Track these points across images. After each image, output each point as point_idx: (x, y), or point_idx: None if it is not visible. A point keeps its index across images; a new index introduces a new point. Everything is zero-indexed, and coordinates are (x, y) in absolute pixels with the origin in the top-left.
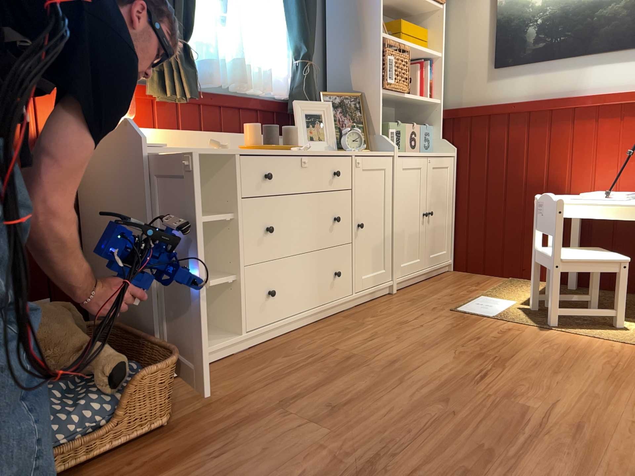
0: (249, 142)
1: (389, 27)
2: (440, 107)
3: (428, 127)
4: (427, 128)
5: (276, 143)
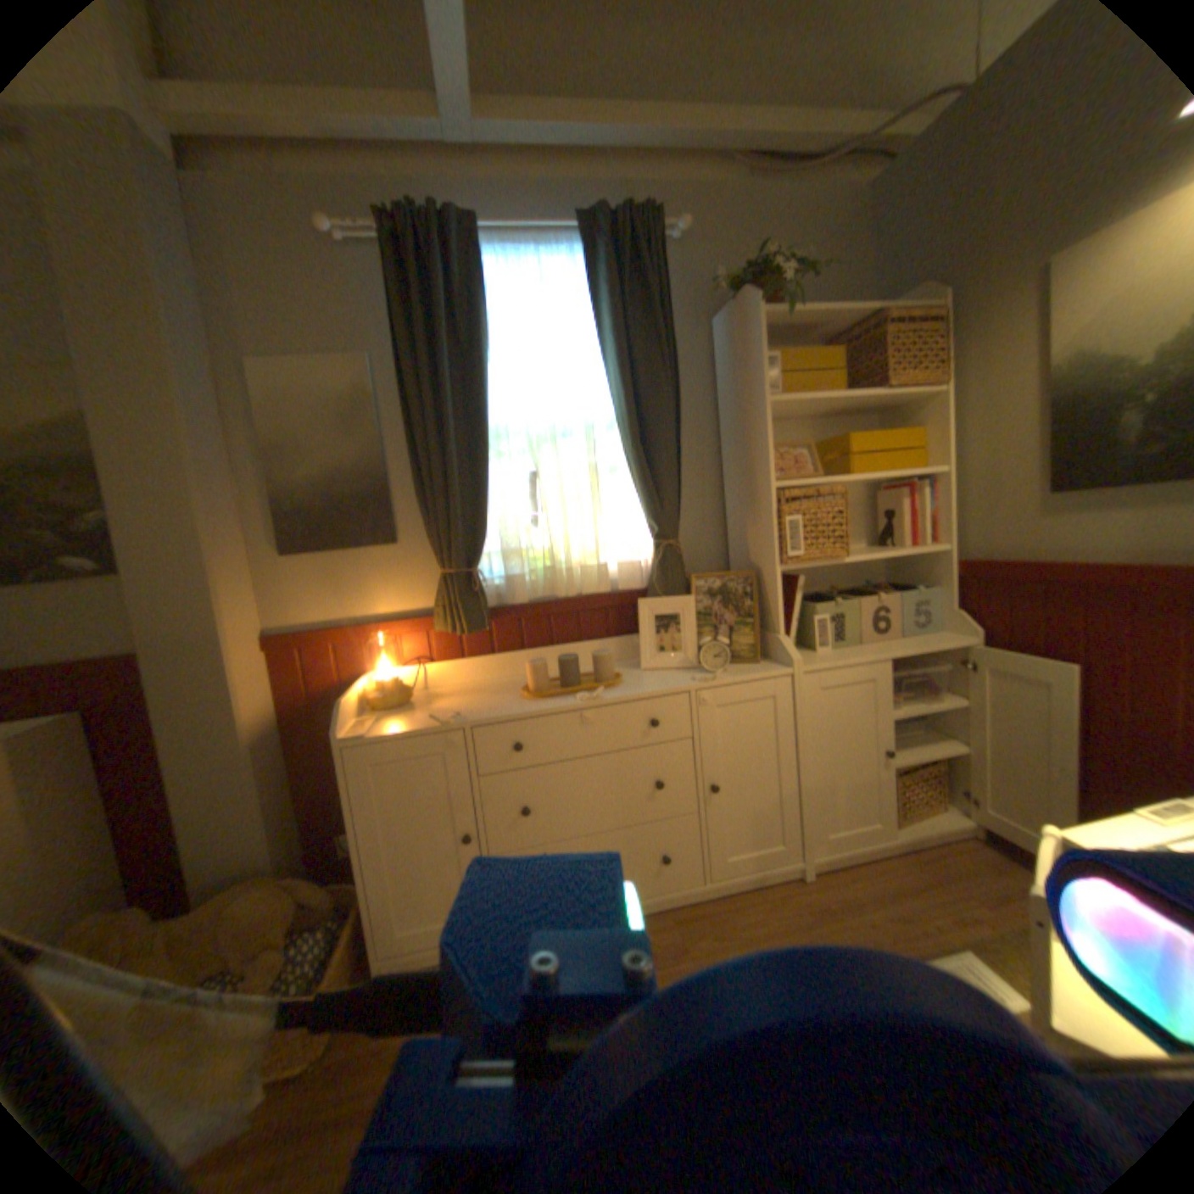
0: (532, 684)
1: (834, 444)
2: (952, 555)
3: (933, 588)
4: (931, 587)
5: (573, 679)
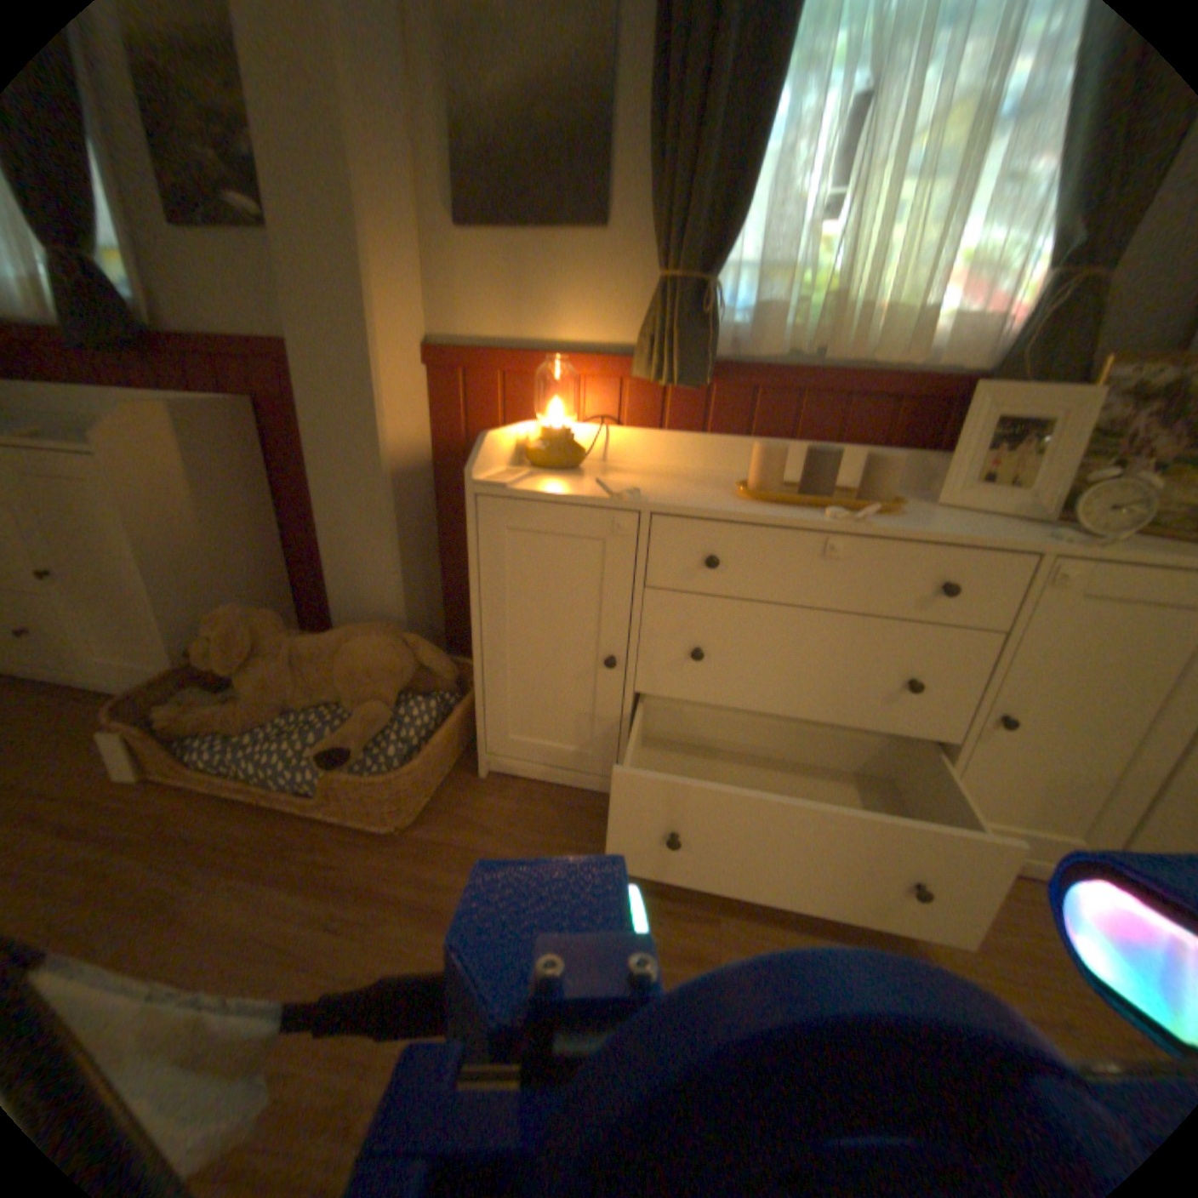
0: (756, 481)
1: None
2: None
3: None
4: None
5: (825, 488)
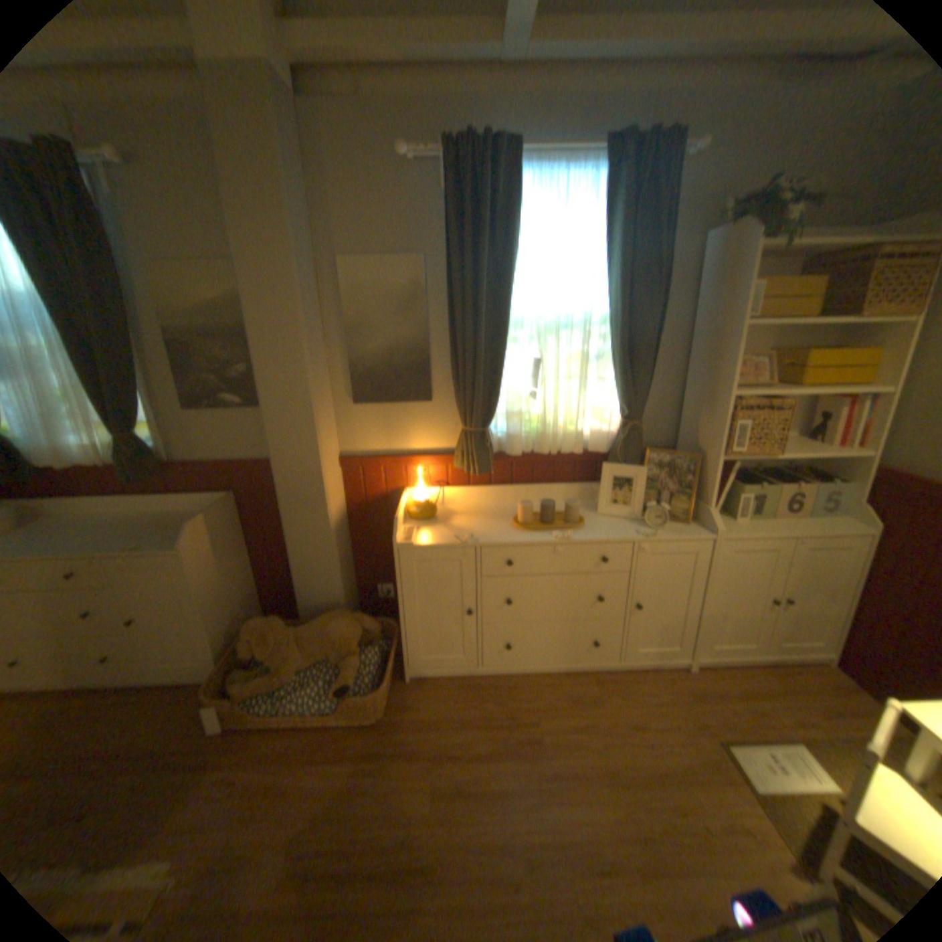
0: (519, 519)
1: (794, 355)
2: (874, 461)
3: (848, 482)
4: (846, 481)
5: (549, 519)
